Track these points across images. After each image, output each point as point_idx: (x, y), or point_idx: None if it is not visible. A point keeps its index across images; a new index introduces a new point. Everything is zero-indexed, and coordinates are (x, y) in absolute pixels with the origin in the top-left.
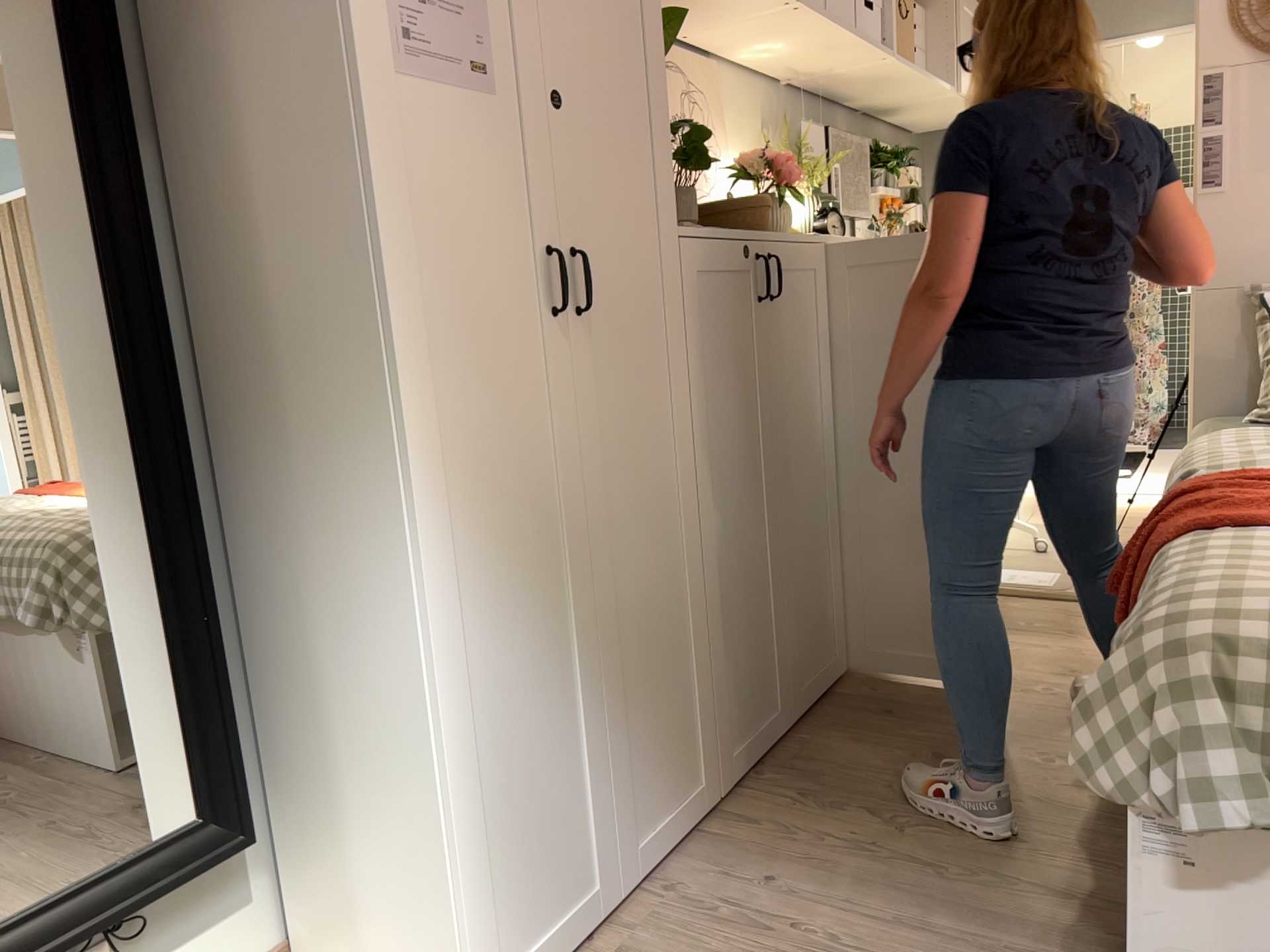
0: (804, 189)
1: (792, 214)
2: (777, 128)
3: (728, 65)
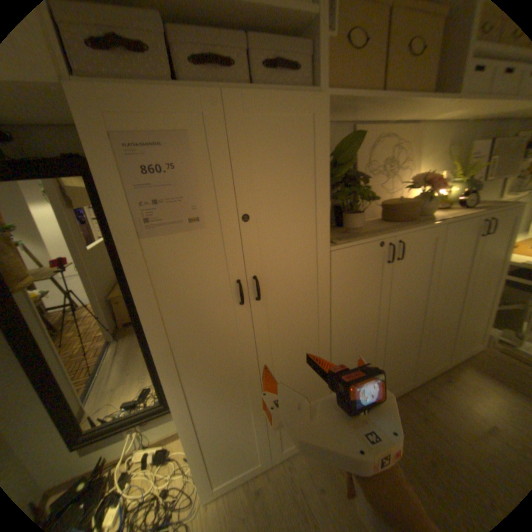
0: (464, 177)
1: (439, 203)
2: (460, 144)
3: (431, 122)
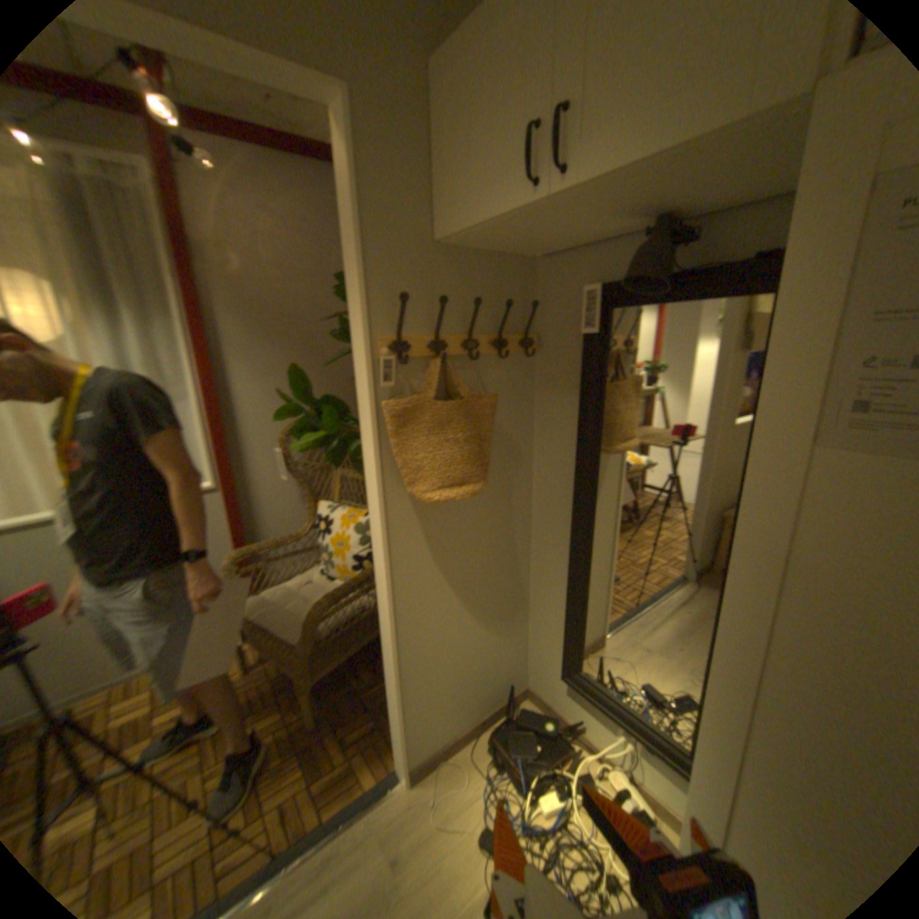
0: None
1: None
2: None
3: None
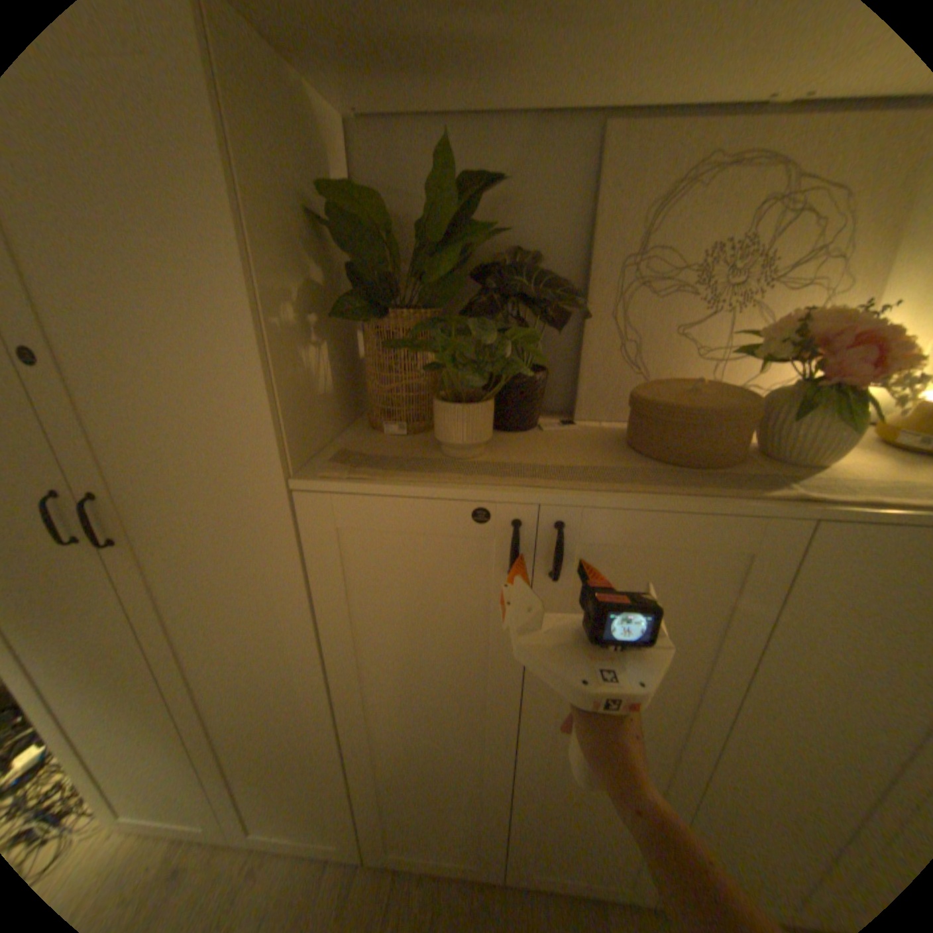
0: None
1: (861, 429)
2: None
3: None
